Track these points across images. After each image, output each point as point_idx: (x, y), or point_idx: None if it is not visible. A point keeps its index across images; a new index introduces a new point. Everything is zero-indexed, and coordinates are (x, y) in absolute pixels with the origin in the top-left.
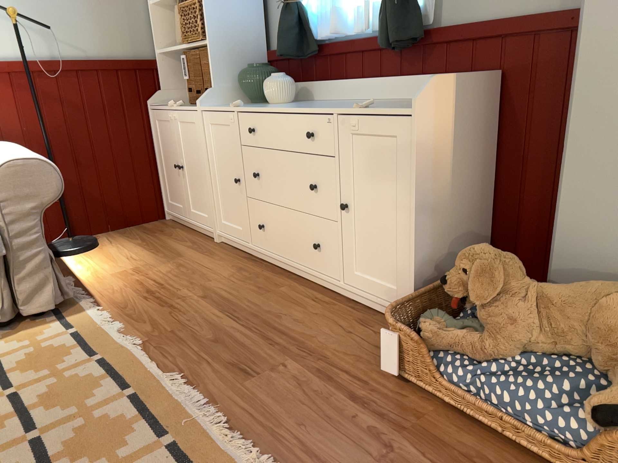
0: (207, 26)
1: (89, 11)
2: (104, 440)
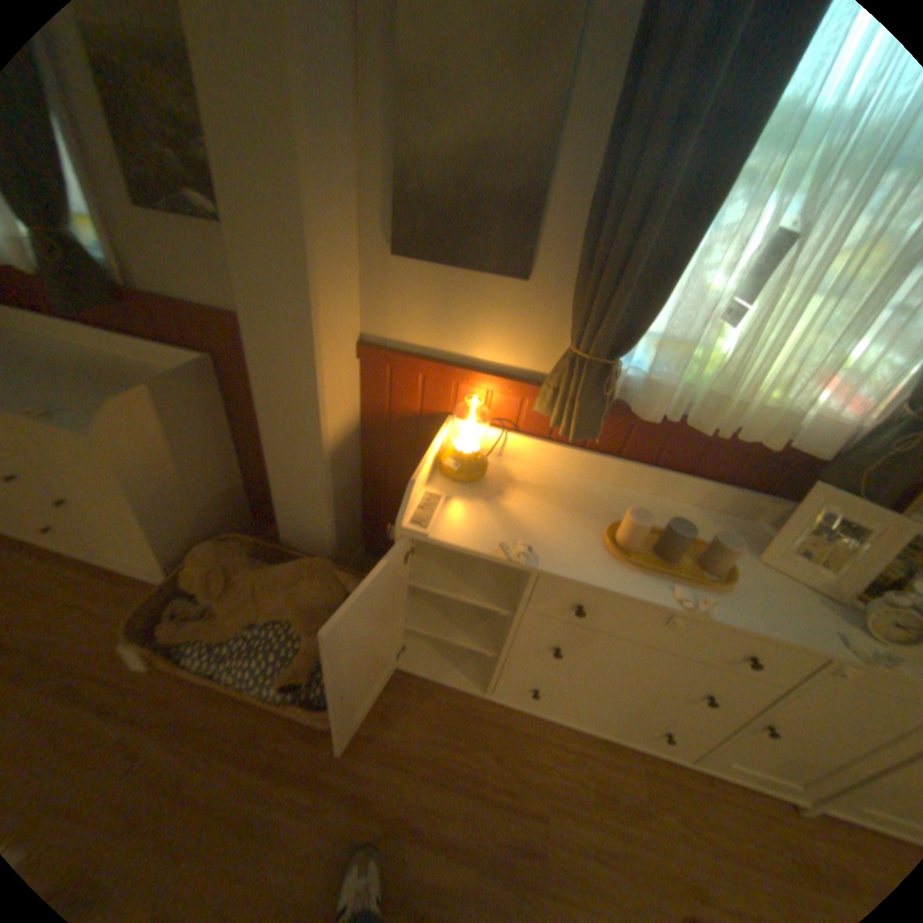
0: None
1: None
2: None
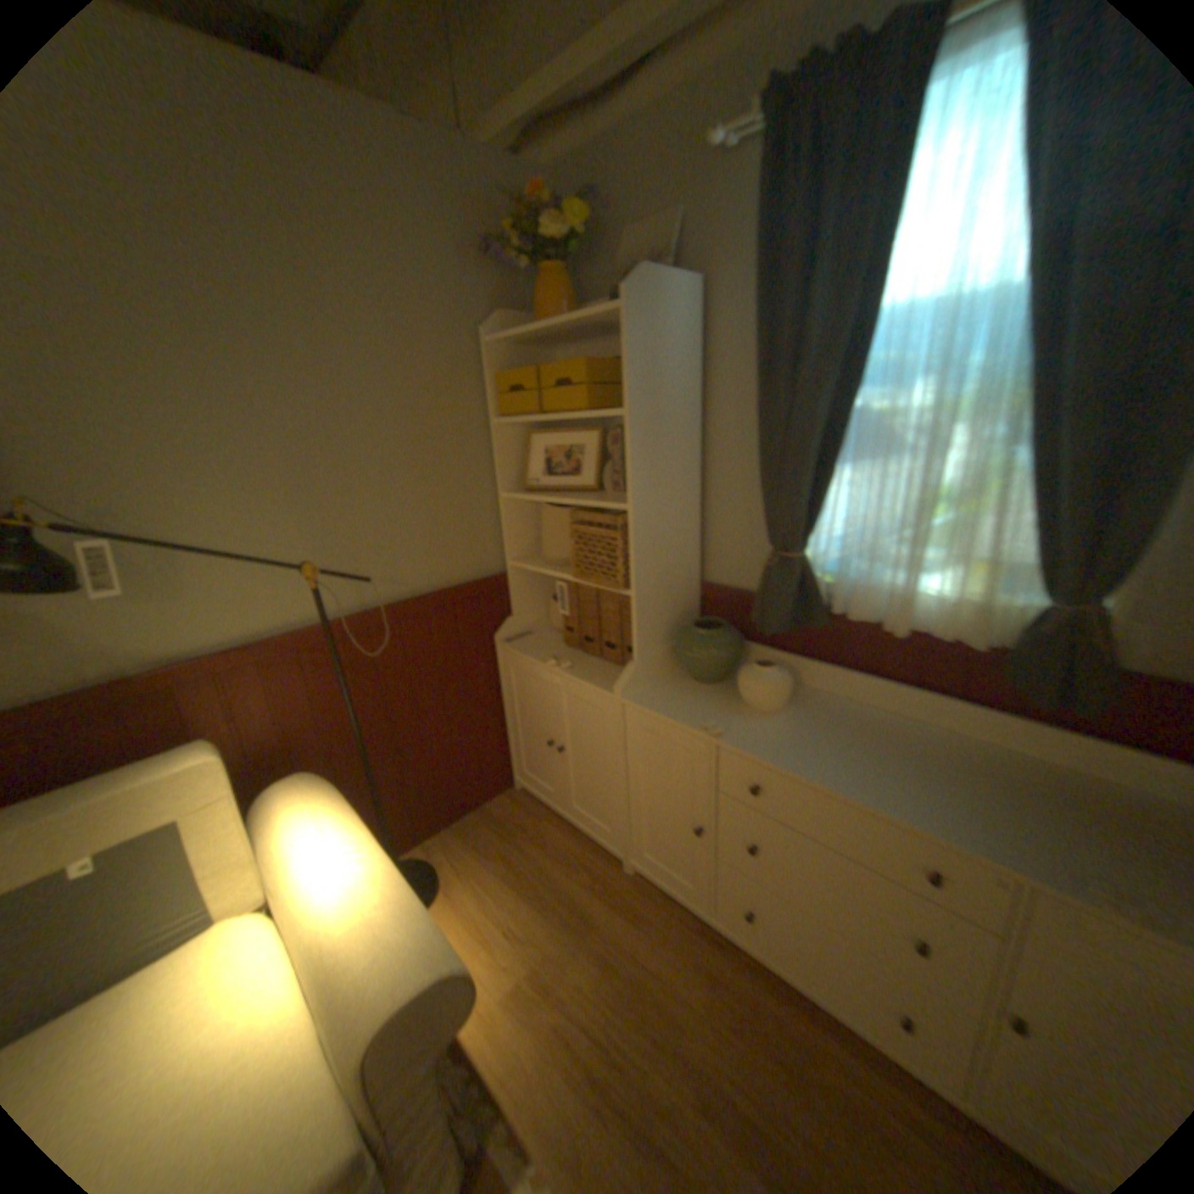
0: (636, 572)
1: (415, 520)
2: None
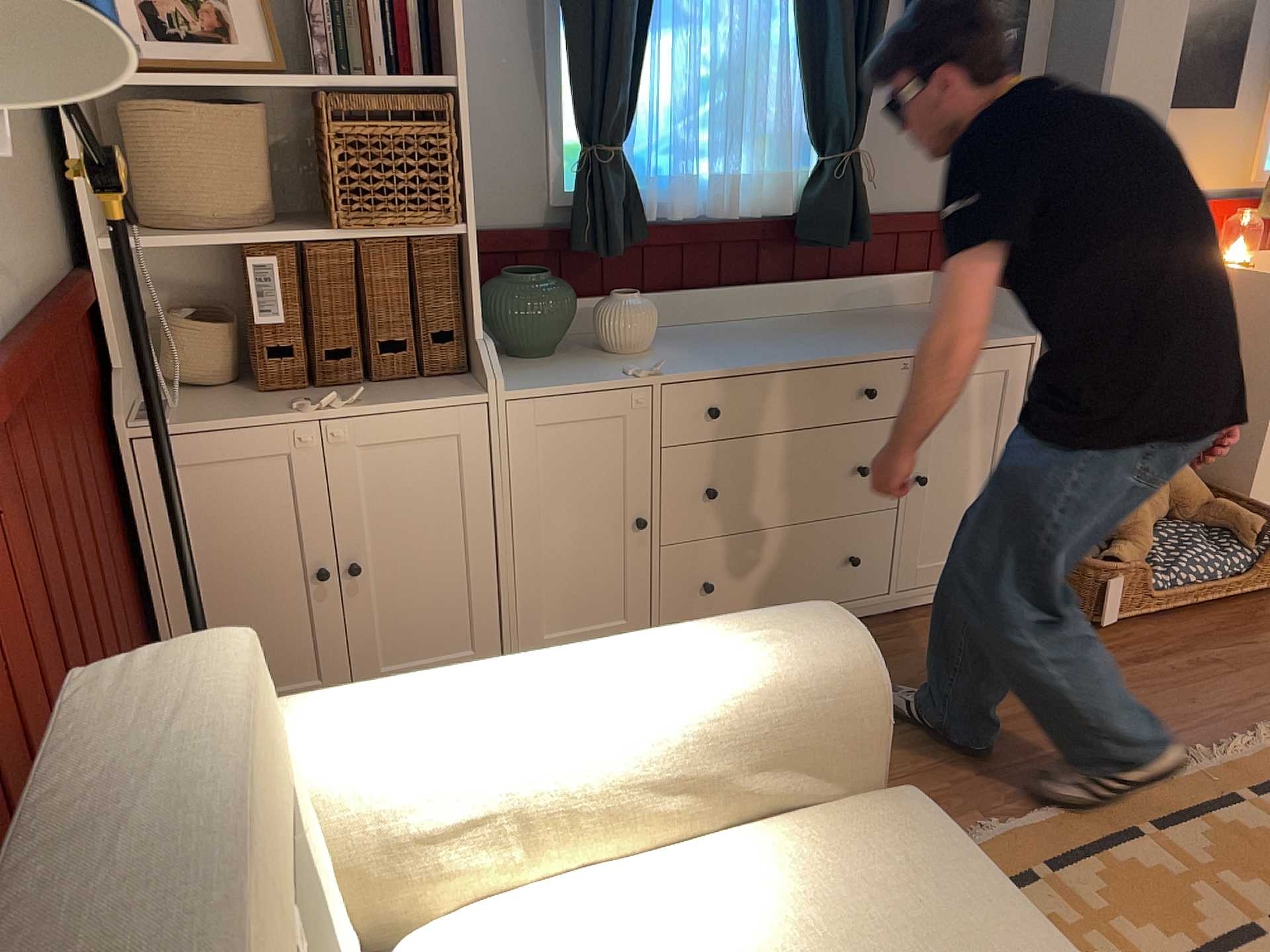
0: (469, 191)
1: None
2: (1260, 850)
